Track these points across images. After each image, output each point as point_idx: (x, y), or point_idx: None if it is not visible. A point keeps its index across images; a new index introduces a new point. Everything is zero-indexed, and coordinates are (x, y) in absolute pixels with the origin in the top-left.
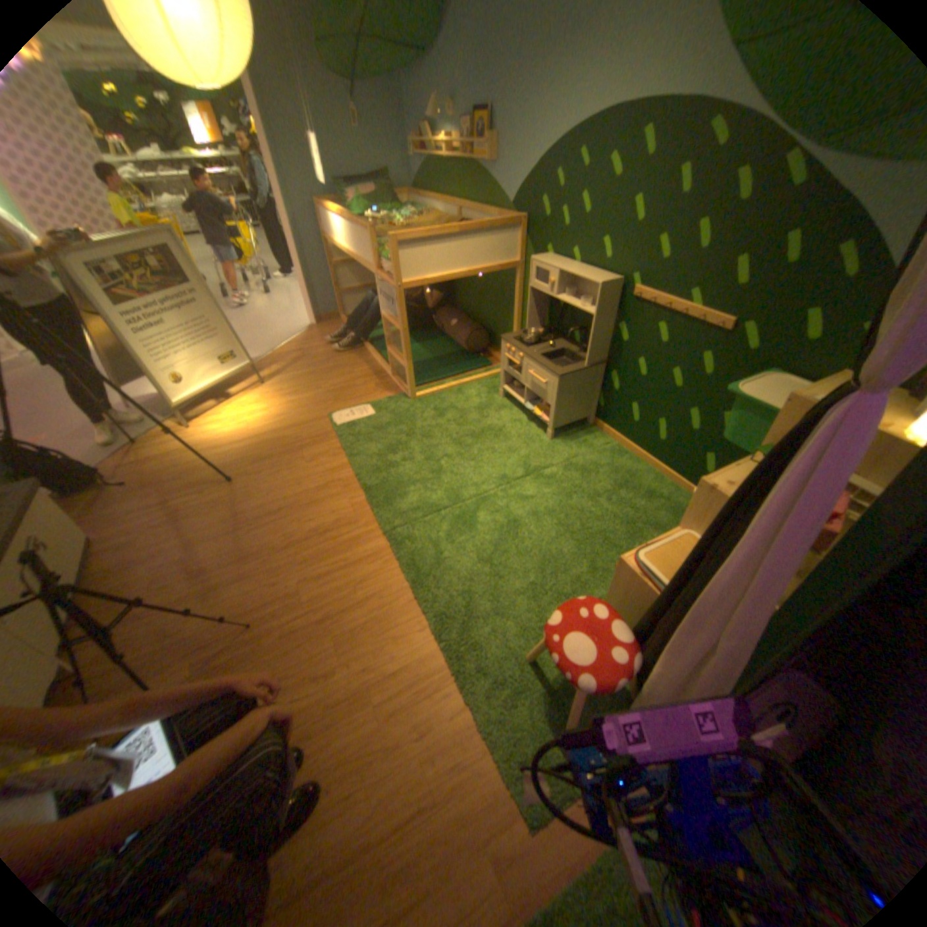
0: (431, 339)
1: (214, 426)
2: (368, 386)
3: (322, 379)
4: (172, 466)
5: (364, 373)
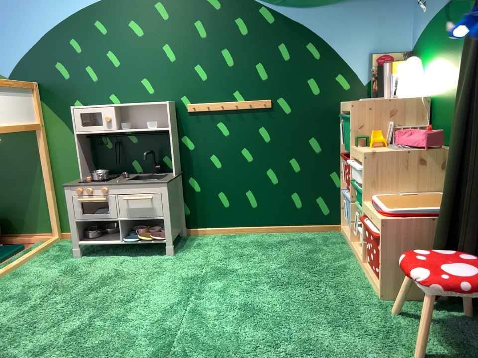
0: None
1: None
2: None
3: None
4: None
5: None
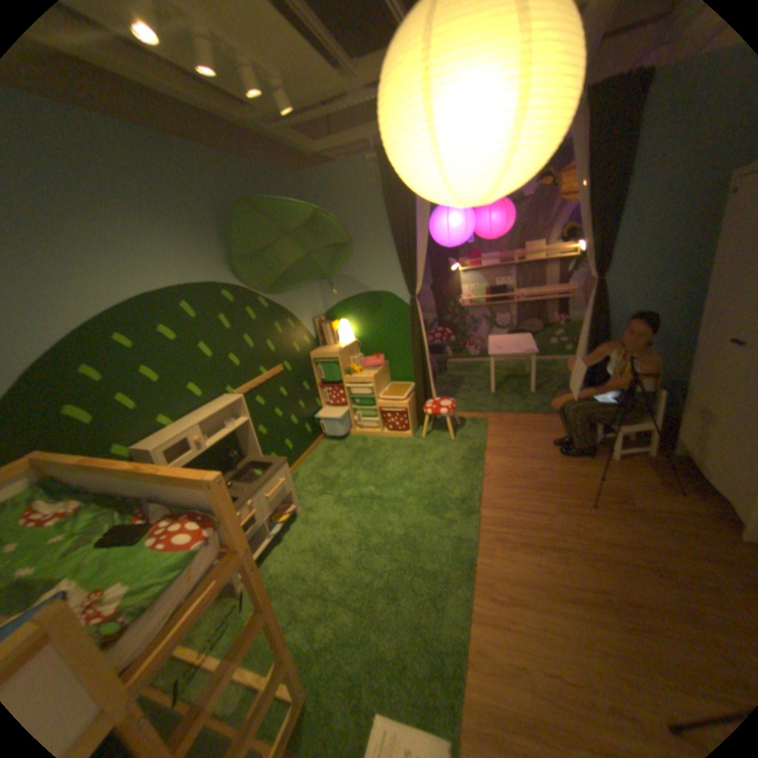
0: None
1: None
2: None
3: None
4: None
5: None
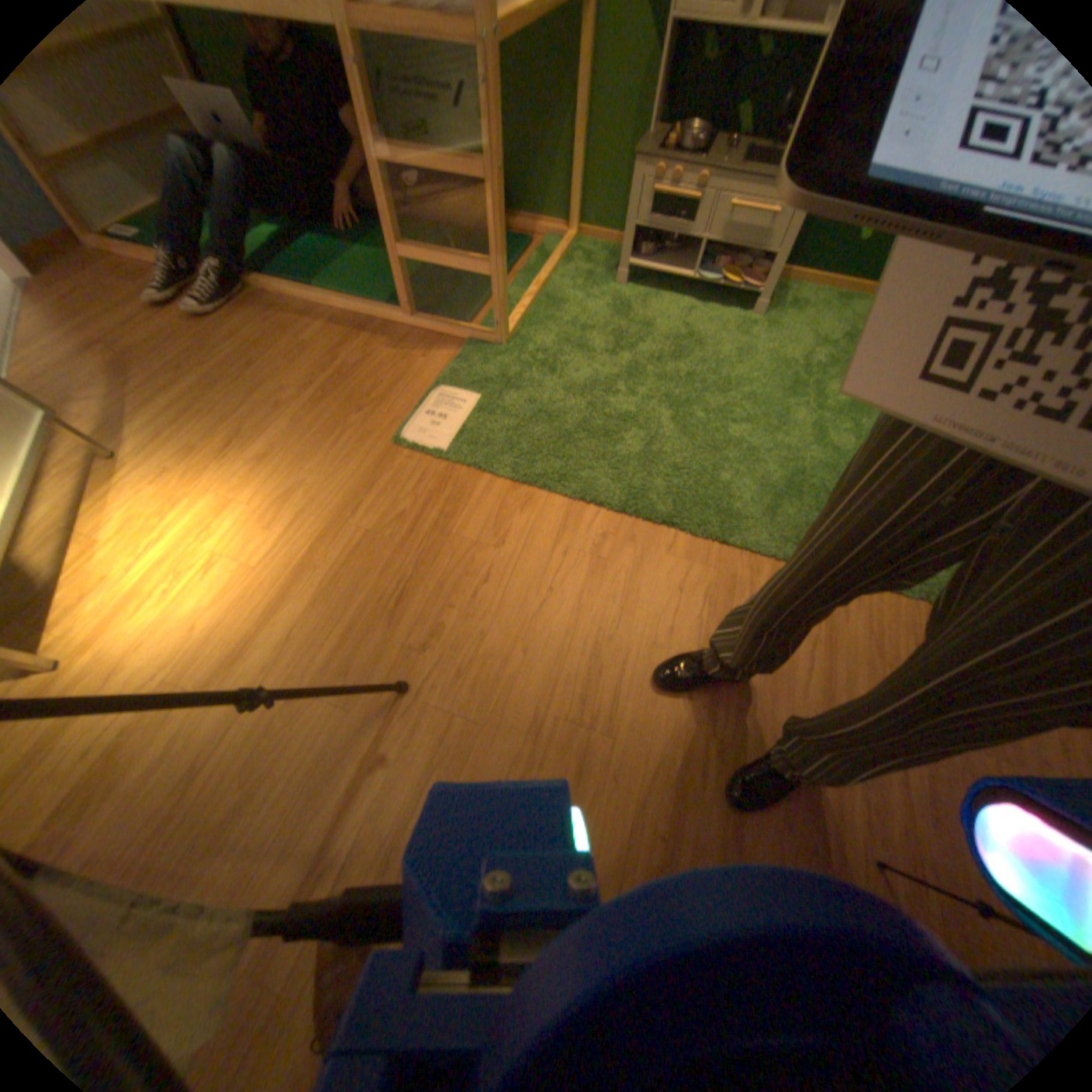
0: (362, 226)
1: (139, 611)
2: (376, 352)
3: (253, 380)
4: (186, 770)
5: (328, 333)
